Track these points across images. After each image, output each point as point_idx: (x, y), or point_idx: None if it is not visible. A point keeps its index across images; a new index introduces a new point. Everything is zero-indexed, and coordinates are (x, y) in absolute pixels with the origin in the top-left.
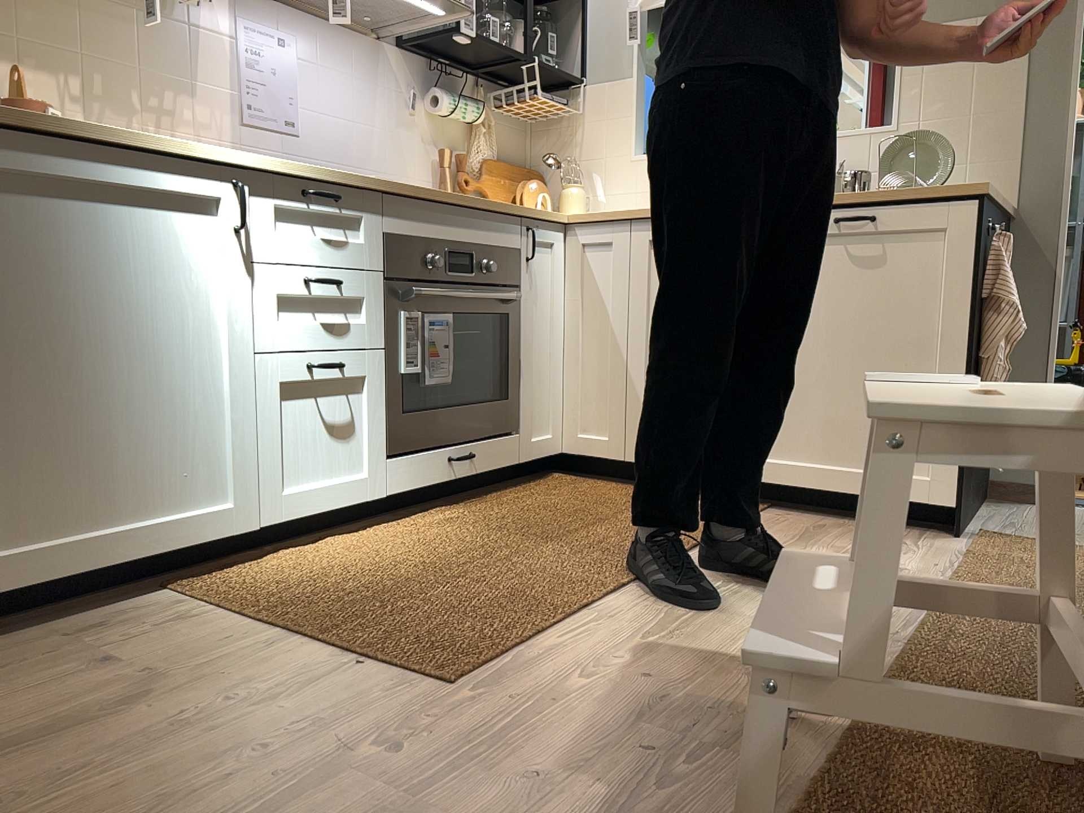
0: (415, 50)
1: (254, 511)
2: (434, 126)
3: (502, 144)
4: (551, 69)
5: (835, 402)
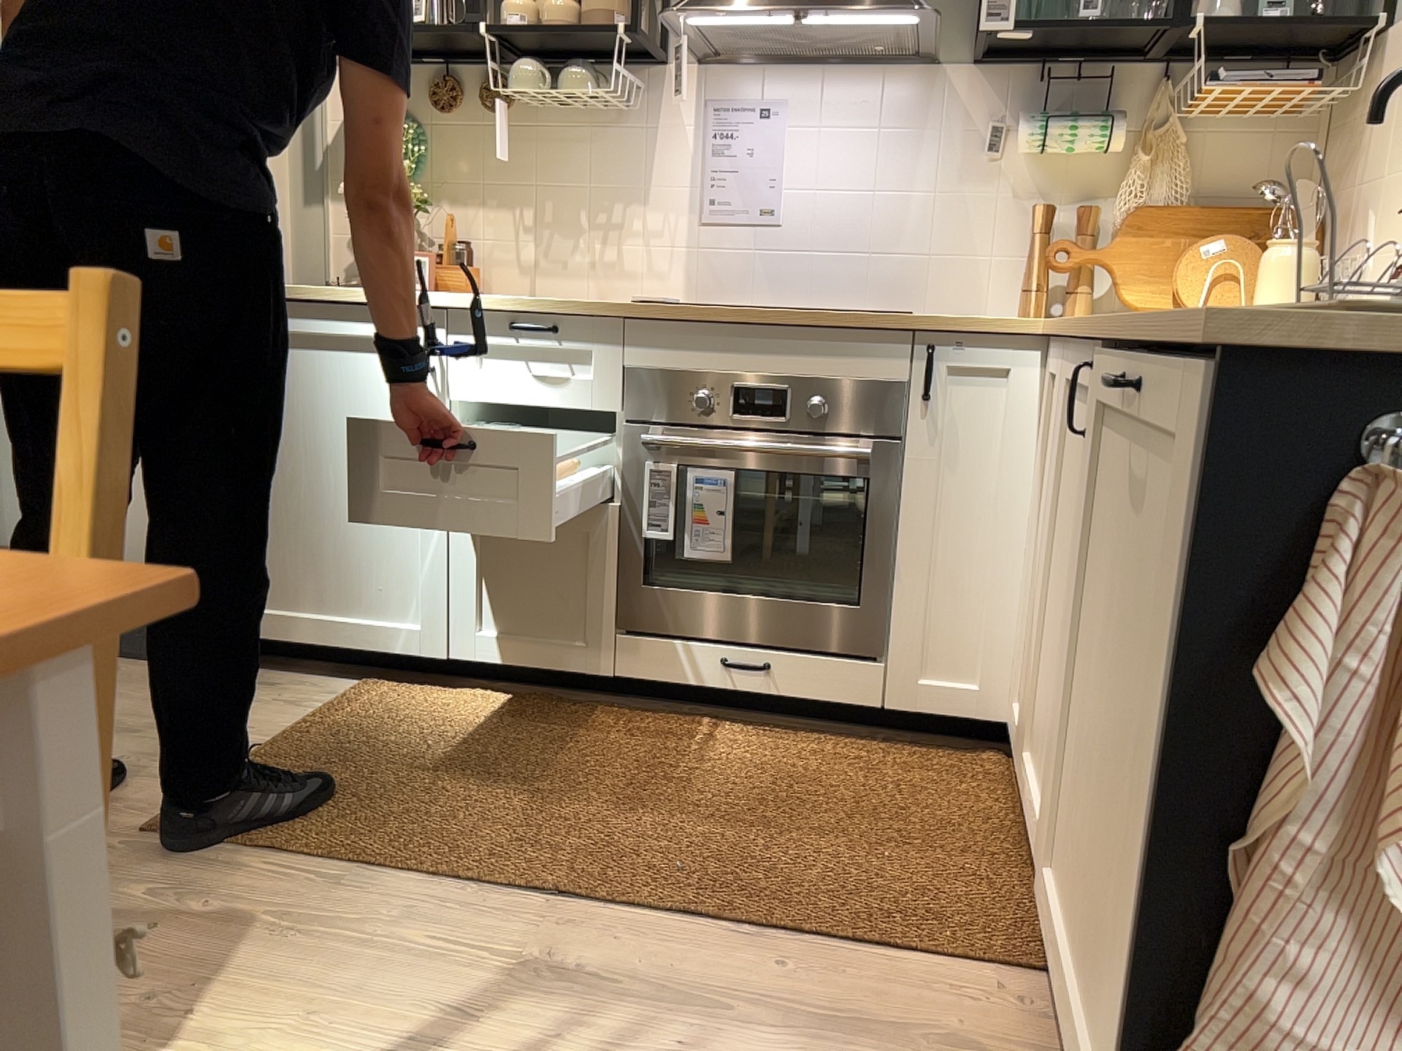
0: (1001, 59)
1: (441, 641)
2: (1040, 169)
3: (1227, 171)
4: (1250, 25)
5: (1098, 826)
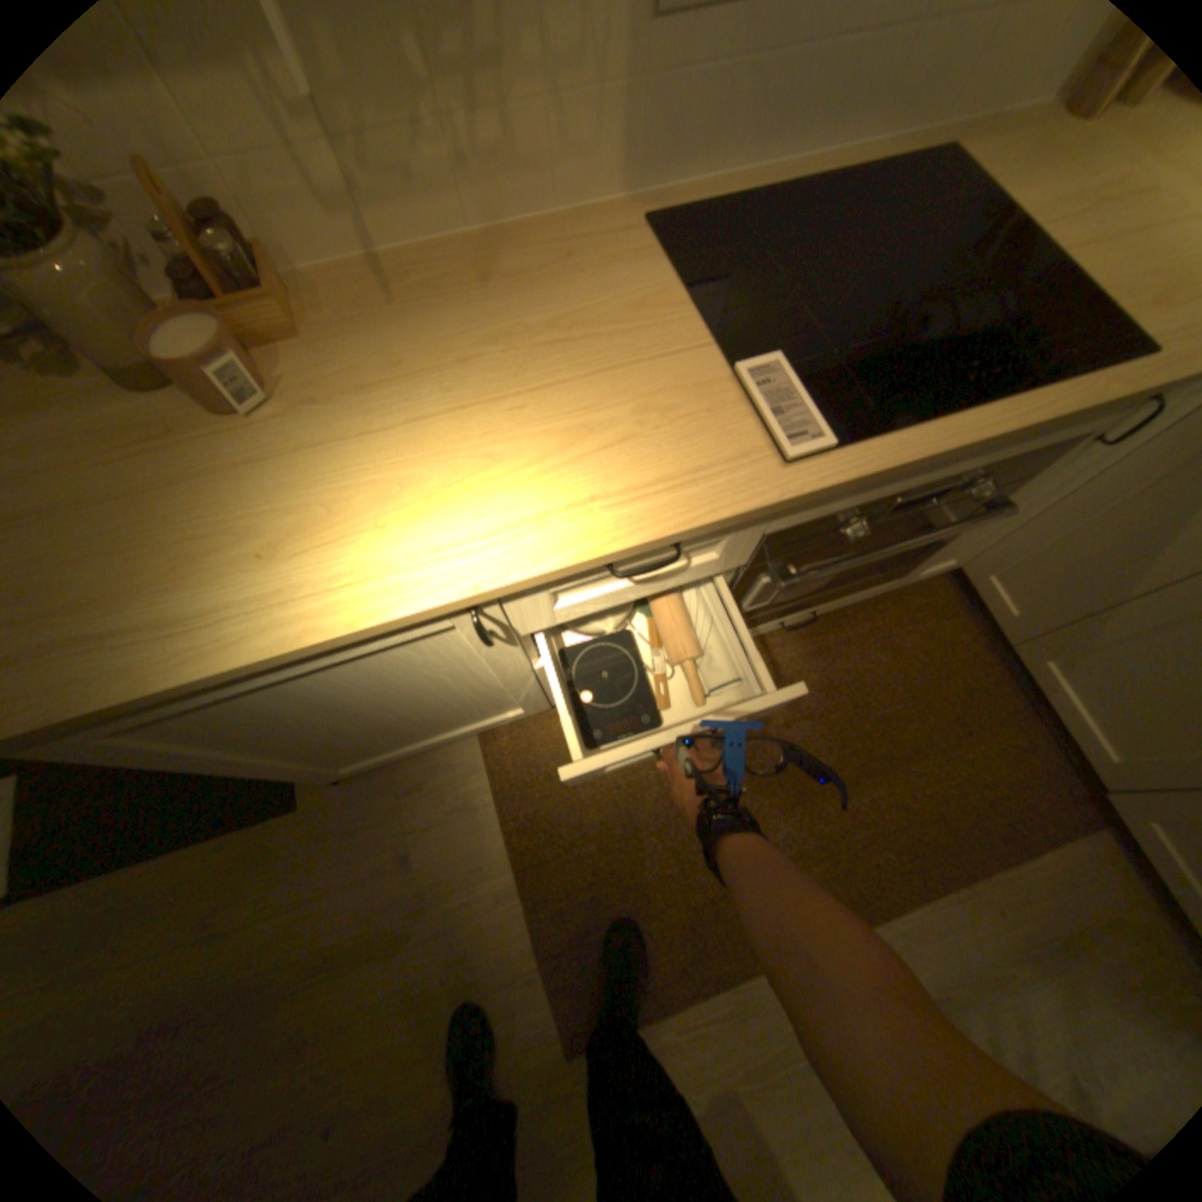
0: None
1: (546, 707)
2: None
3: None
4: None
5: None
